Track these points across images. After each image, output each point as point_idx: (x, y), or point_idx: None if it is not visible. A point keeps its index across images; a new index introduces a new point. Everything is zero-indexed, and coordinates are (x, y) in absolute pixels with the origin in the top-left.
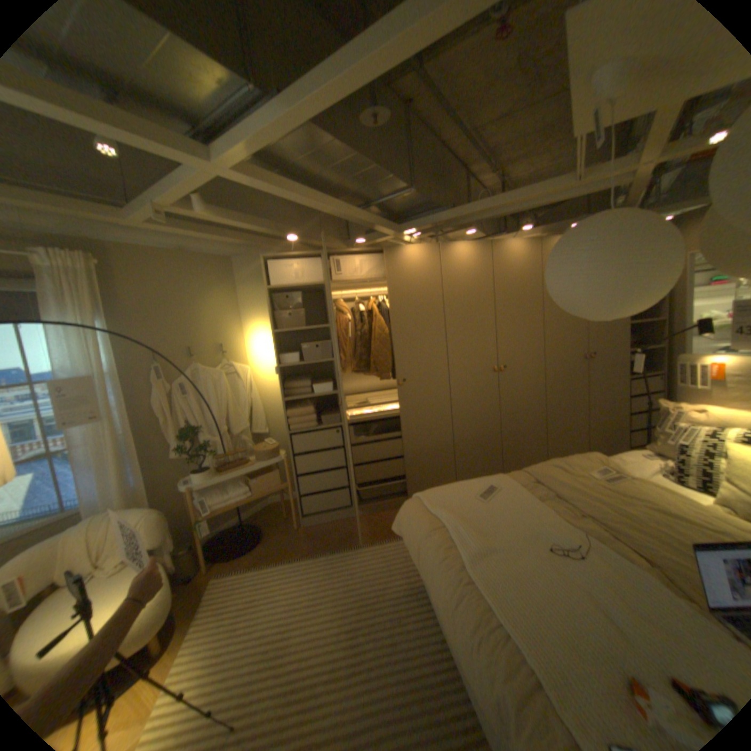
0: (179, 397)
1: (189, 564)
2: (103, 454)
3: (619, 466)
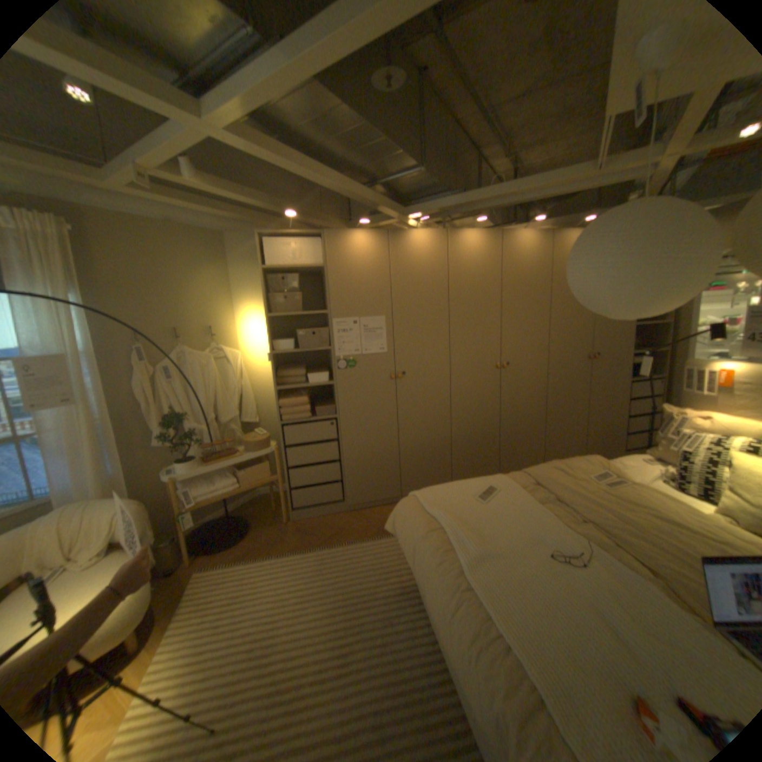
0: (163, 381)
1: (171, 556)
2: (78, 439)
3: (620, 470)
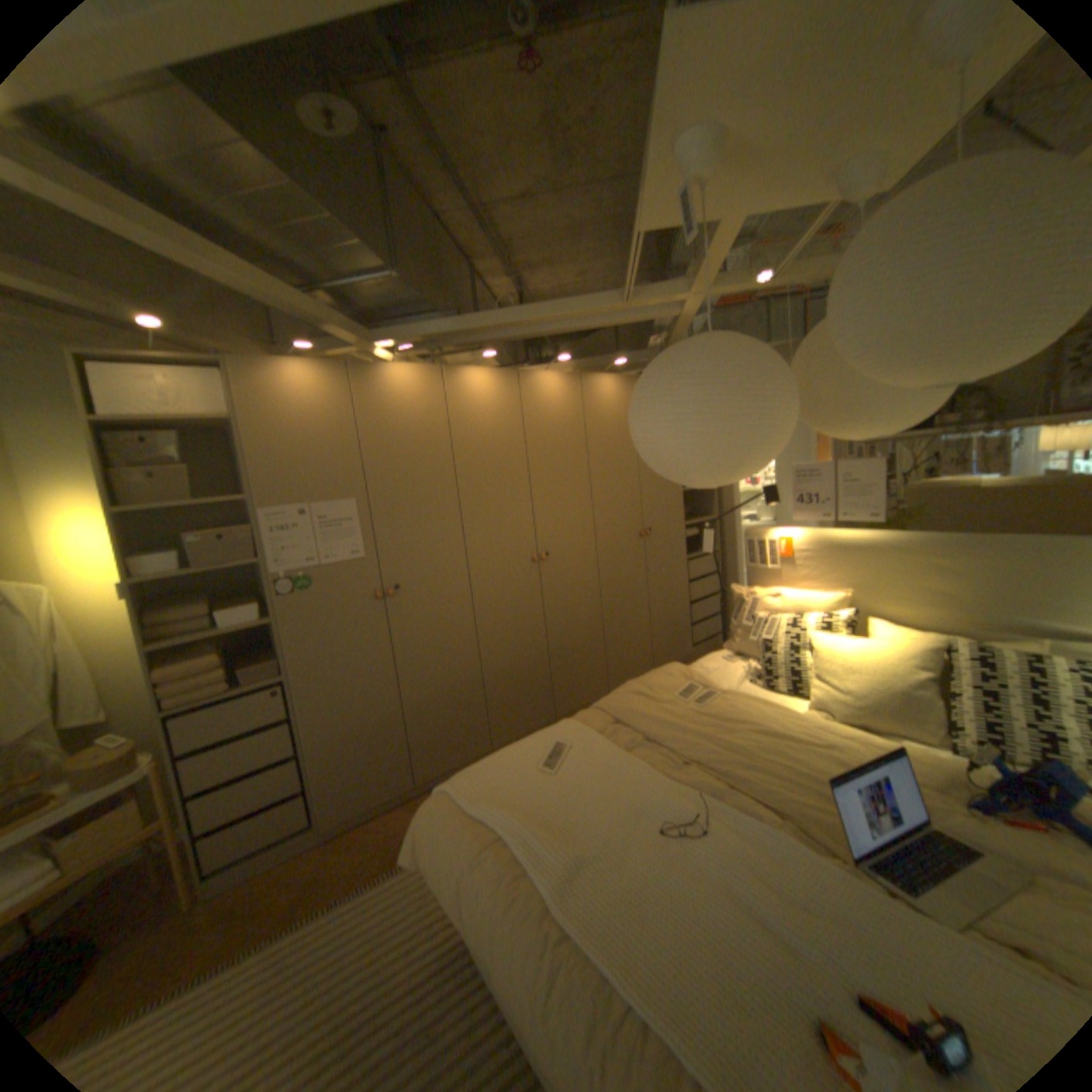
0: None
1: None
2: None
3: (703, 677)
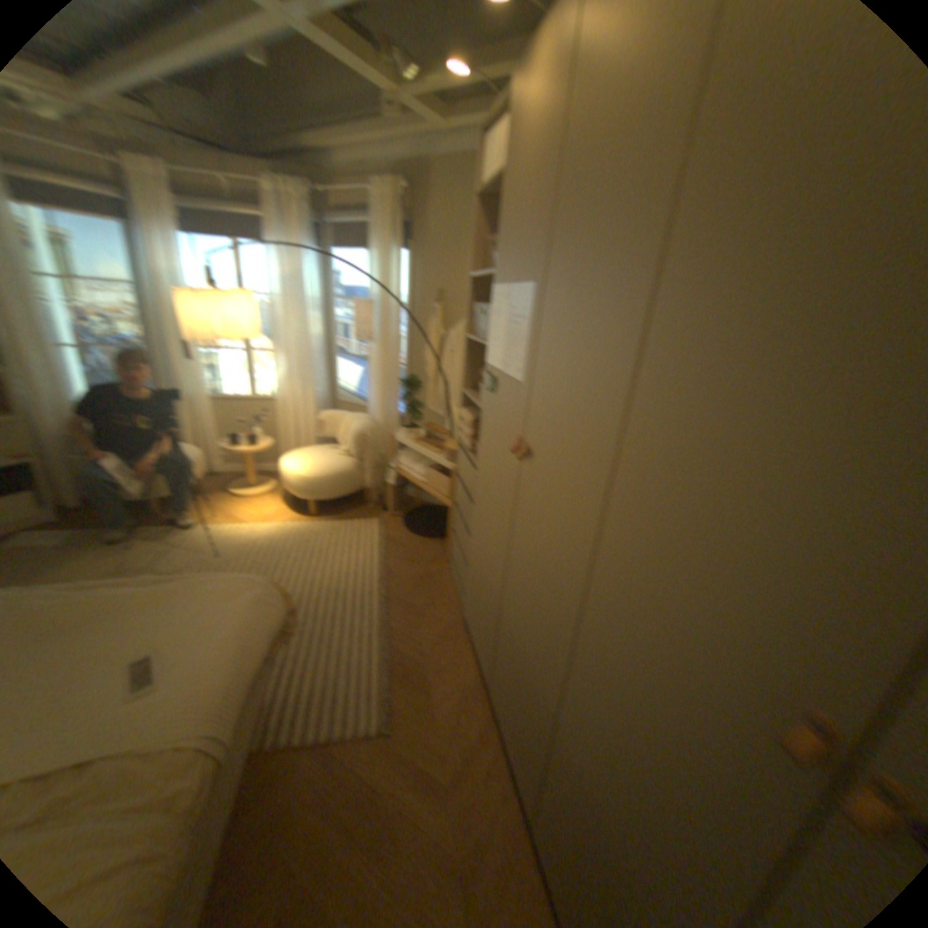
0: (446, 347)
1: (386, 497)
2: (377, 371)
3: None
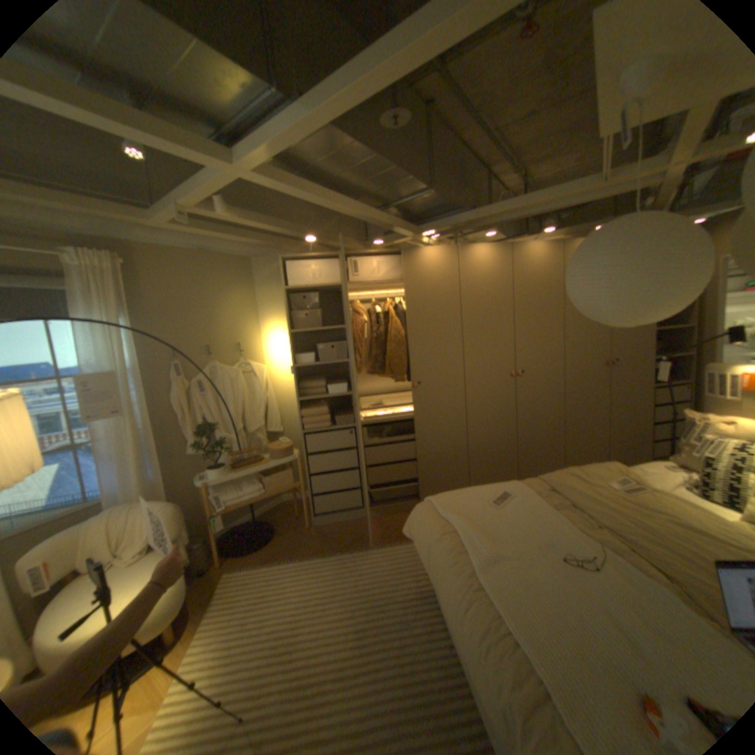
0: (198, 393)
1: (204, 557)
2: (125, 446)
3: (640, 477)
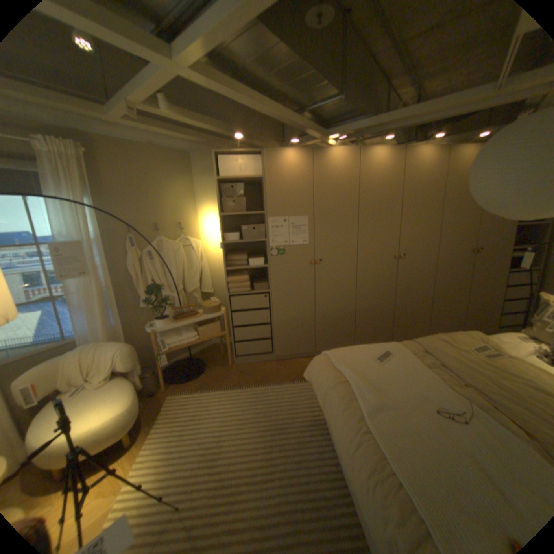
0: (147, 261)
1: (152, 383)
2: (91, 300)
3: (497, 344)
